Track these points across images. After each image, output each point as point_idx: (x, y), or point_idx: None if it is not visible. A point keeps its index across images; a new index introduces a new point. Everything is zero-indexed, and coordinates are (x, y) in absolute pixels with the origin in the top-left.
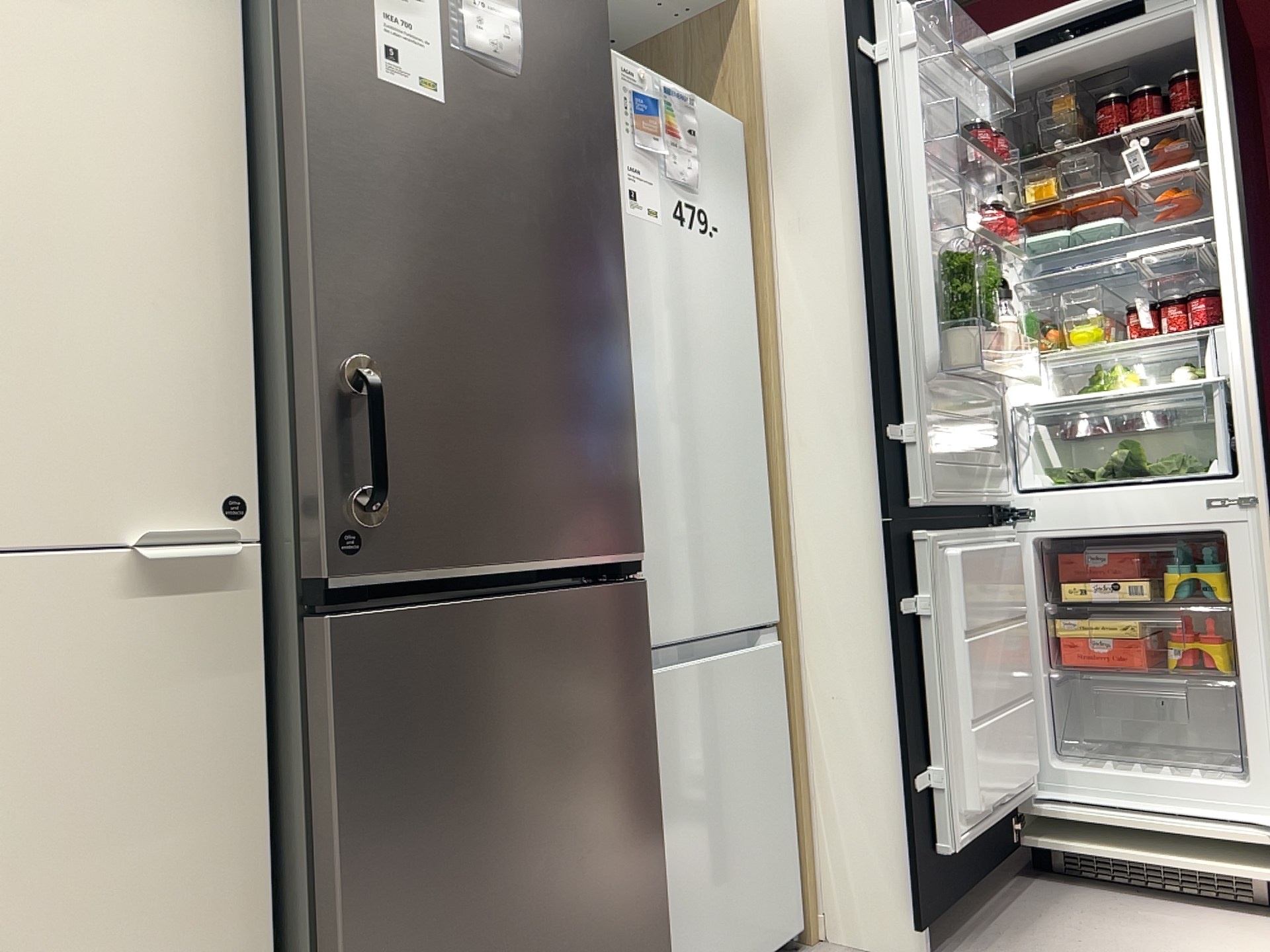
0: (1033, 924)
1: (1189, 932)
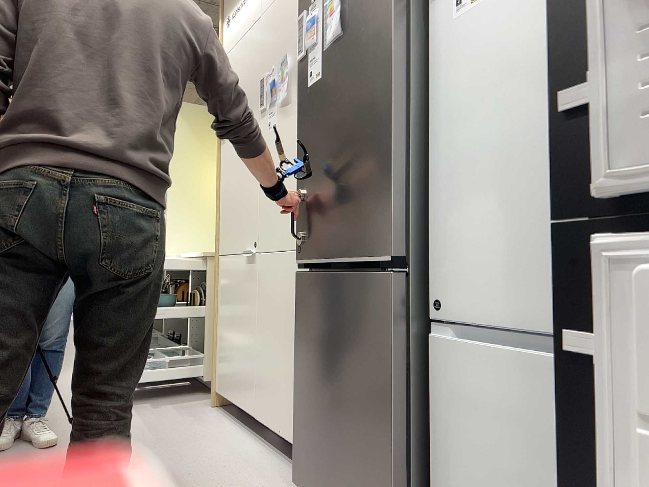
0: None
1: None
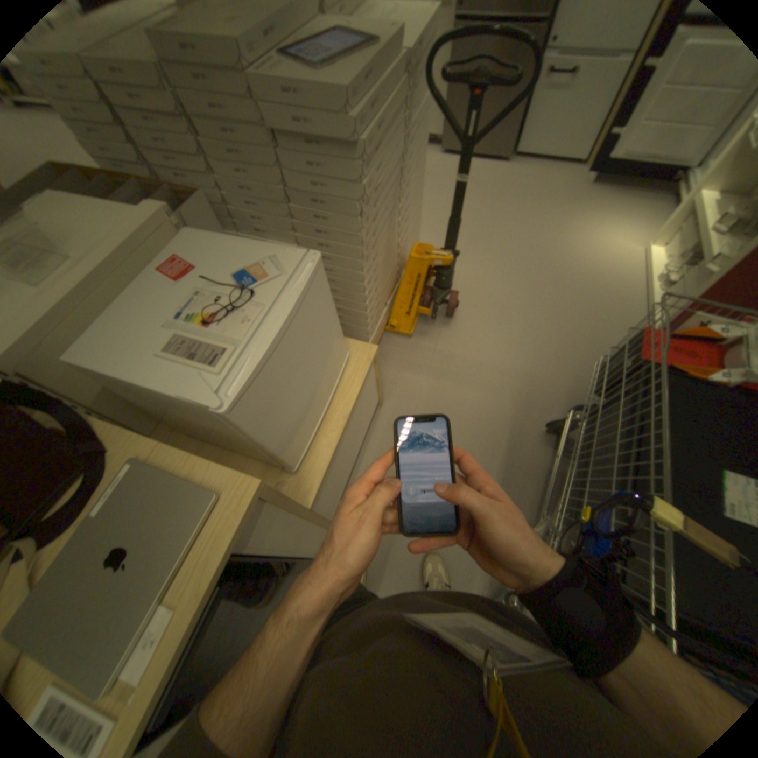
0: (632, 198)
1: (651, 223)
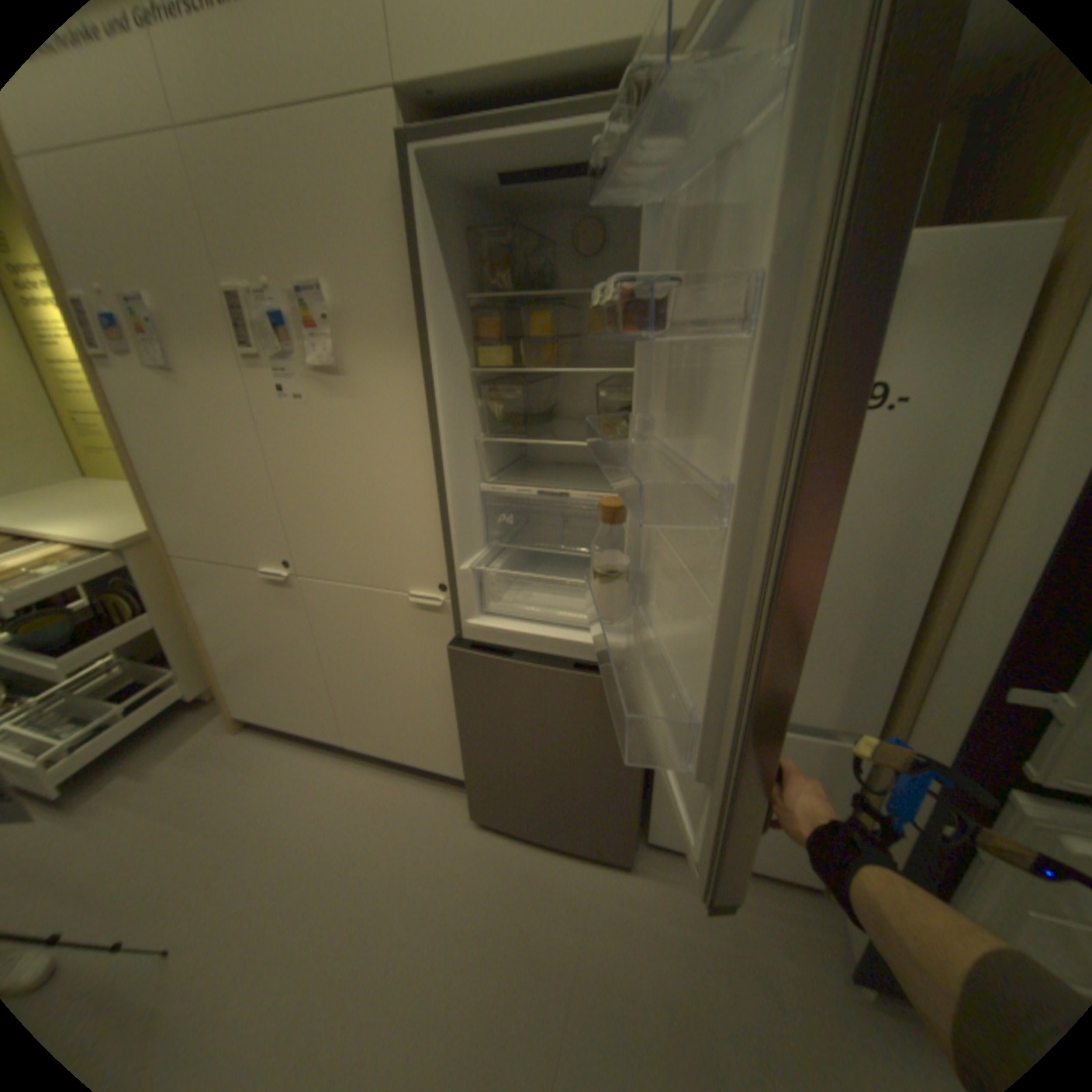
0: None
1: None
